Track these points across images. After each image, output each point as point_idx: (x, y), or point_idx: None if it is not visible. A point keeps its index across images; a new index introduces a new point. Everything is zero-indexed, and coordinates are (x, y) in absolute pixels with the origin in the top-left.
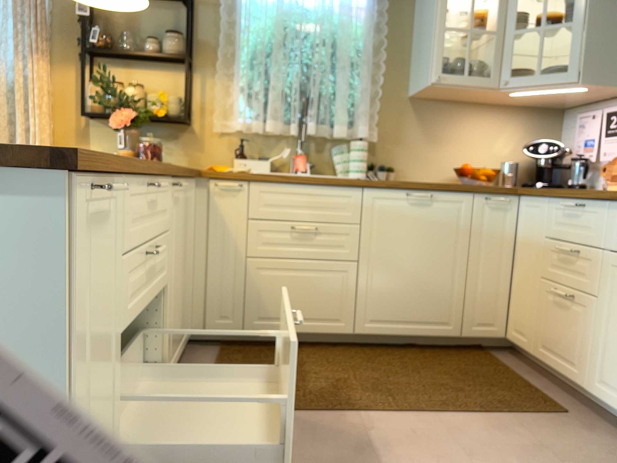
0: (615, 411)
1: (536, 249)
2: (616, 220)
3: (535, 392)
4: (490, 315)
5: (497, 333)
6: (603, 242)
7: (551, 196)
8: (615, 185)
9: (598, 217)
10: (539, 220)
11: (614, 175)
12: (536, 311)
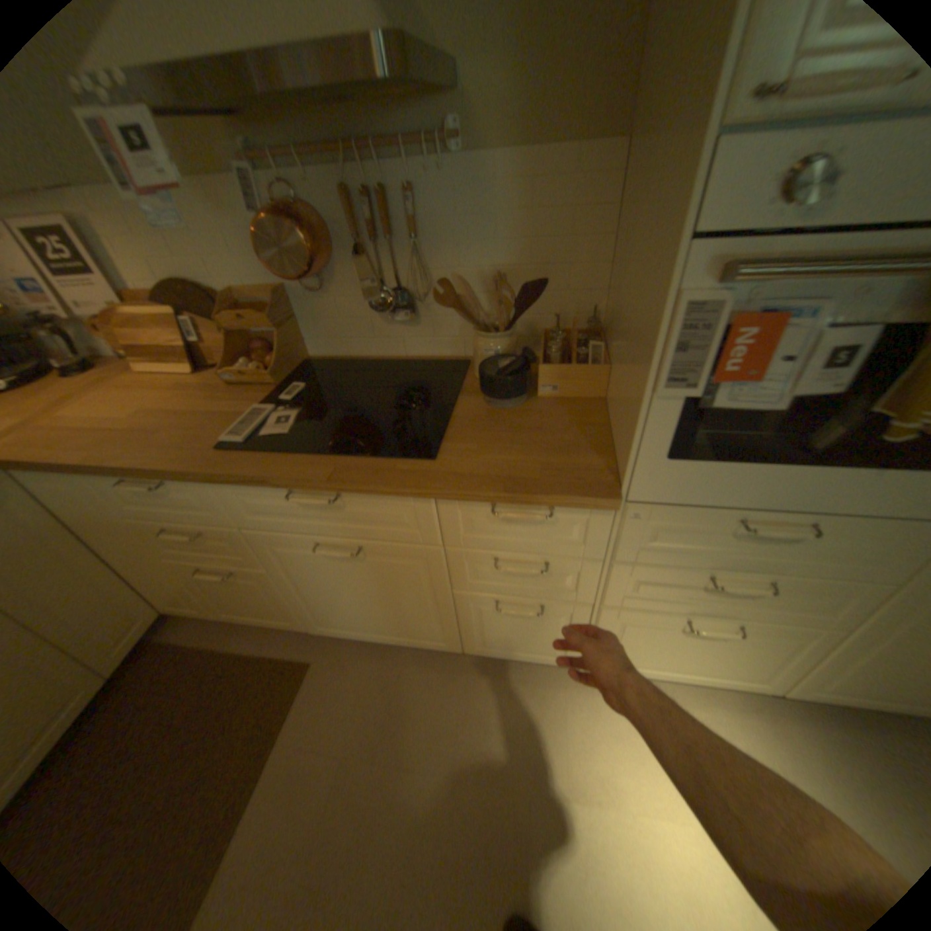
0: (345, 637)
1: (116, 531)
2: (230, 497)
3: (257, 664)
4: (120, 622)
5: (146, 623)
6: (229, 521)
7: (79, 473)
8: (137, 361)
9: (197, 494)
10: (83, 498)
11: (121, 344)
12: (181, 587)
